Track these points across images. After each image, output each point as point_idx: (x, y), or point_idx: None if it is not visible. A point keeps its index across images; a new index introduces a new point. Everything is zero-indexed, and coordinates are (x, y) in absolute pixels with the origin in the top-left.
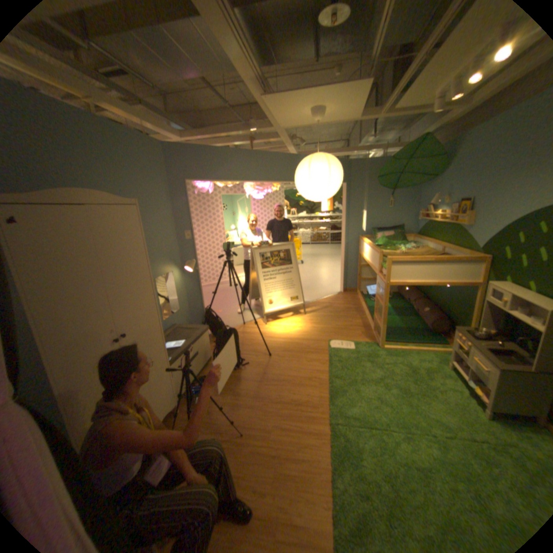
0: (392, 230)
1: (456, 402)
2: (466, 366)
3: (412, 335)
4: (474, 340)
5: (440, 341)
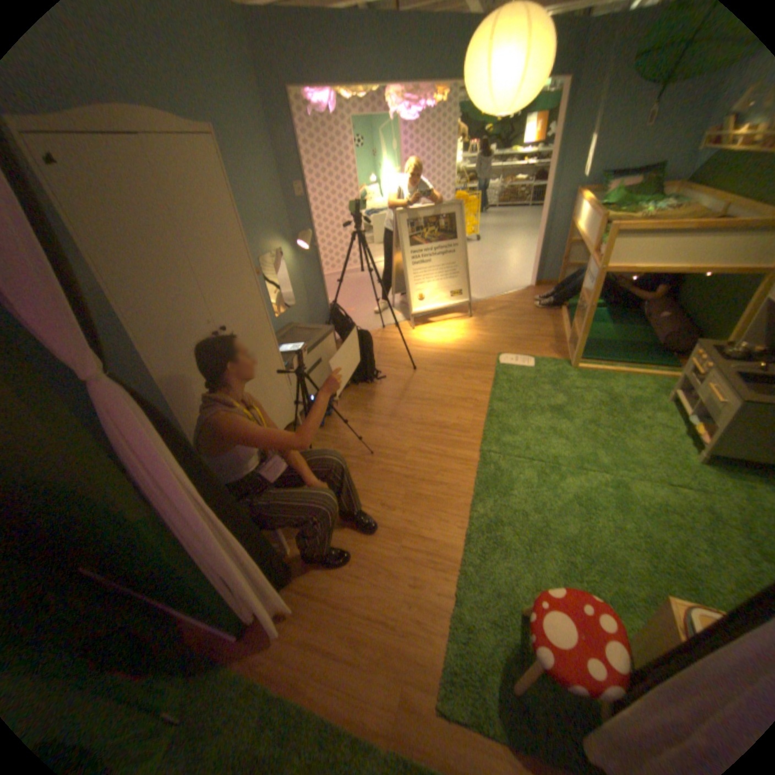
0: (639, 175)
1: (662, 440)
2: (695, 396)
3: (626, 352)
4: (720, 359)
5: (669, 362)
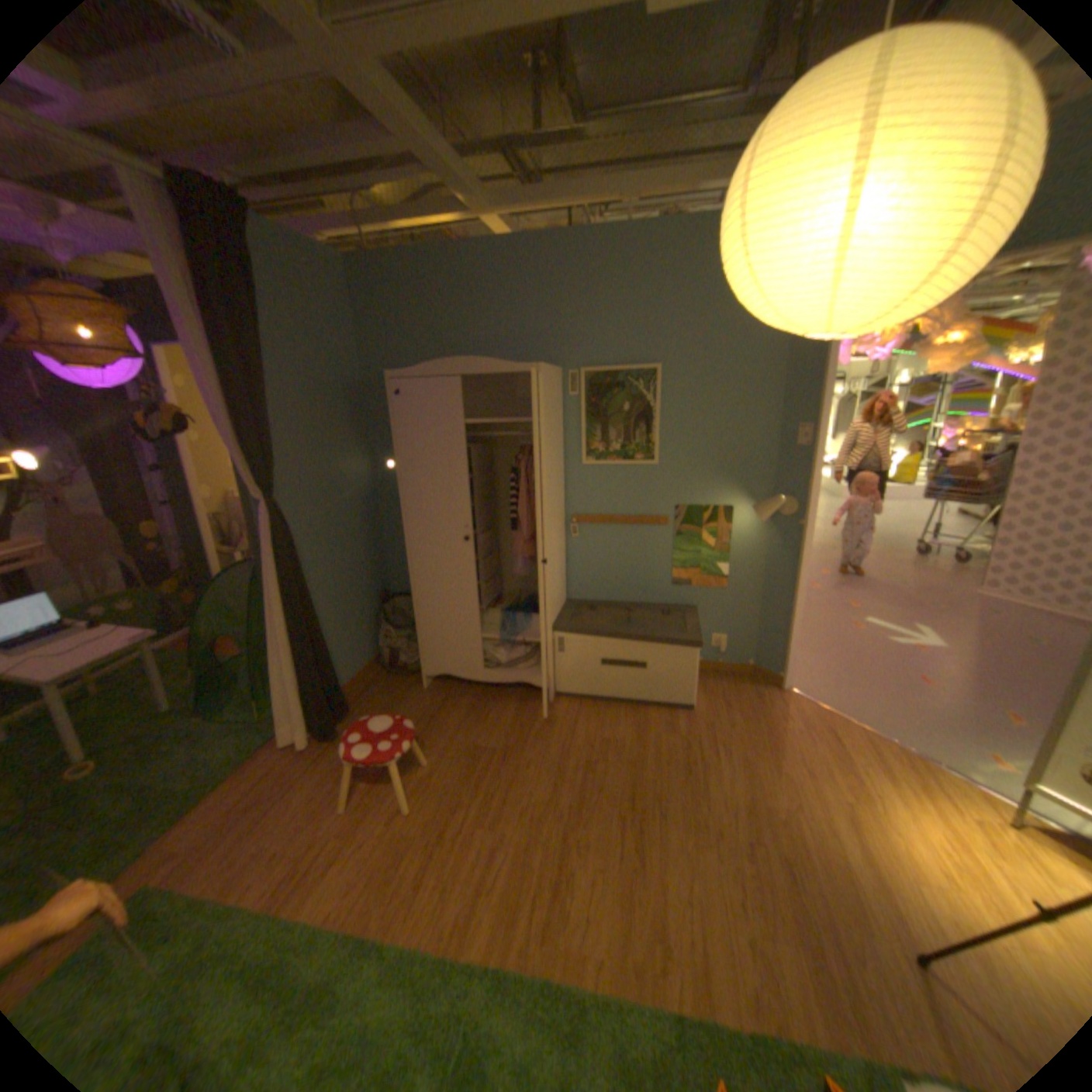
0: None
1: None
2: None
3: None
4: None
5: None
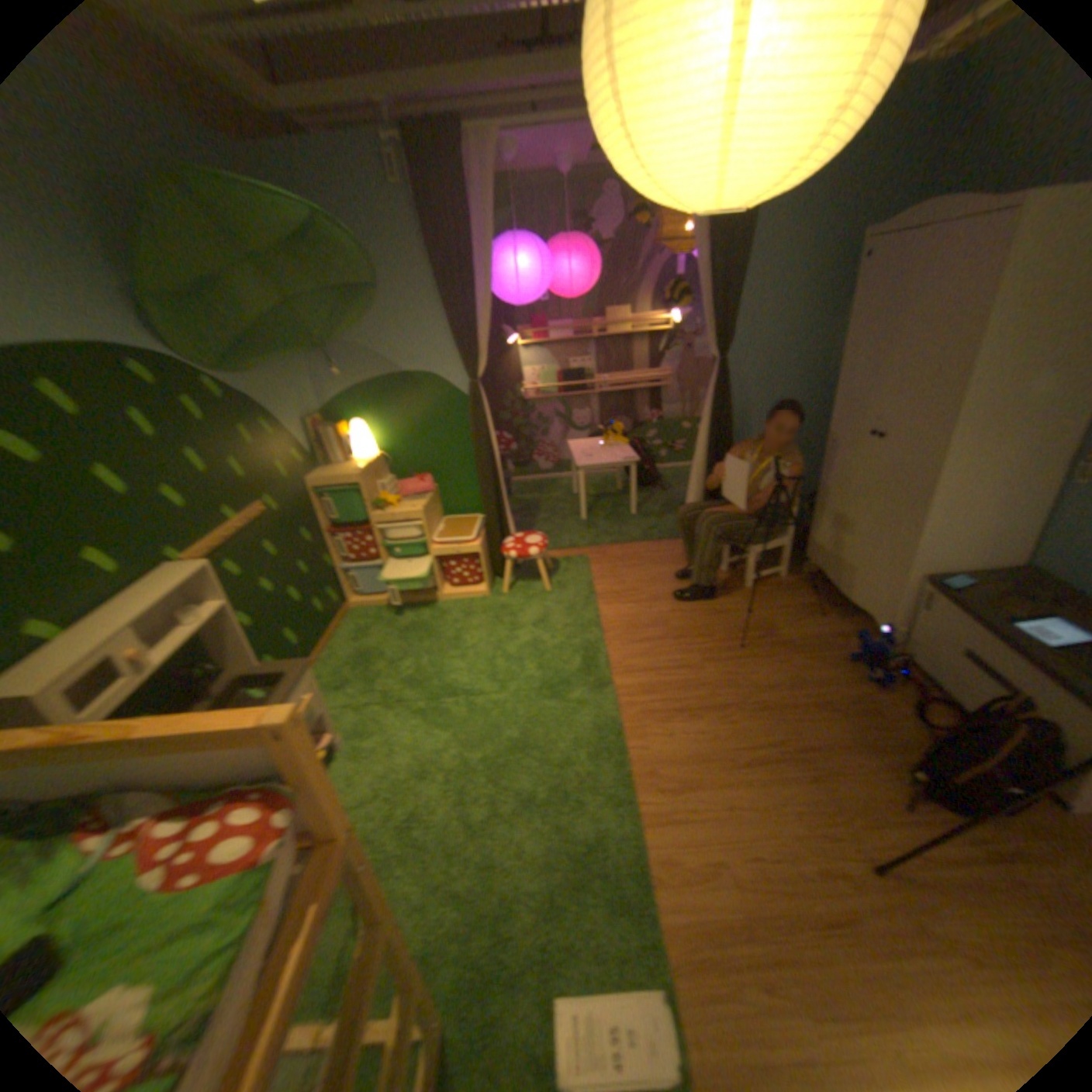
0: None
1: (355, 780)
2: None
3: None
4: None
5: None
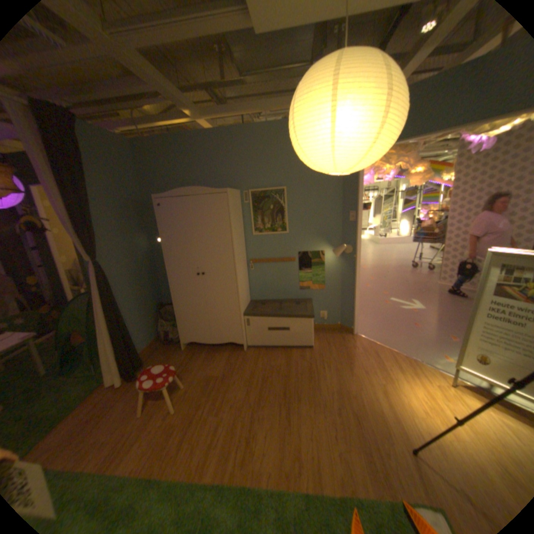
0: None
1: None
2: None
3: None
4: None
5: None
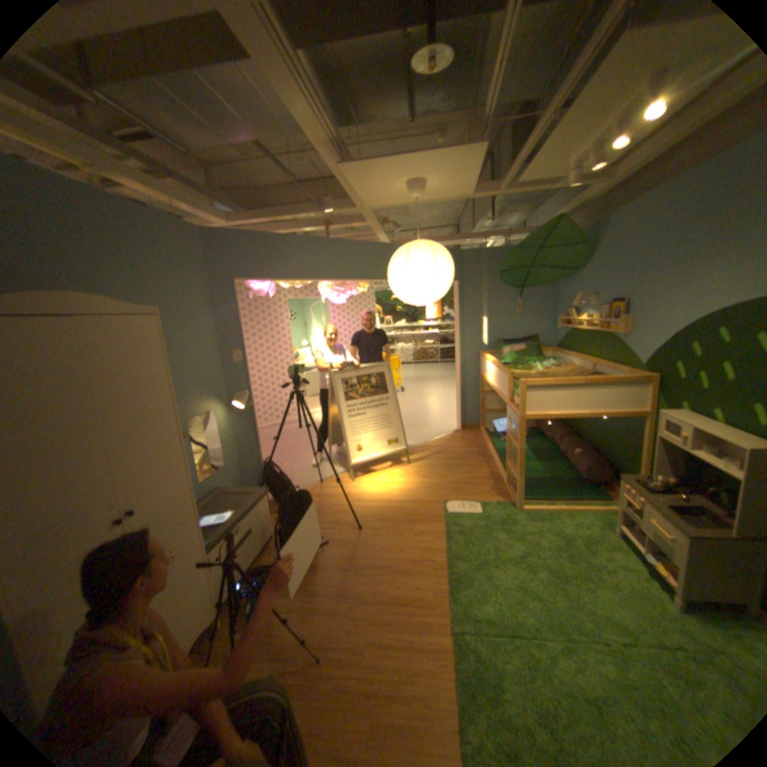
0: (522, 342)
1: (632, 587)
2: (640, 531)
3: (560, 489)
4: (648, 493)
5: (600, 496)
